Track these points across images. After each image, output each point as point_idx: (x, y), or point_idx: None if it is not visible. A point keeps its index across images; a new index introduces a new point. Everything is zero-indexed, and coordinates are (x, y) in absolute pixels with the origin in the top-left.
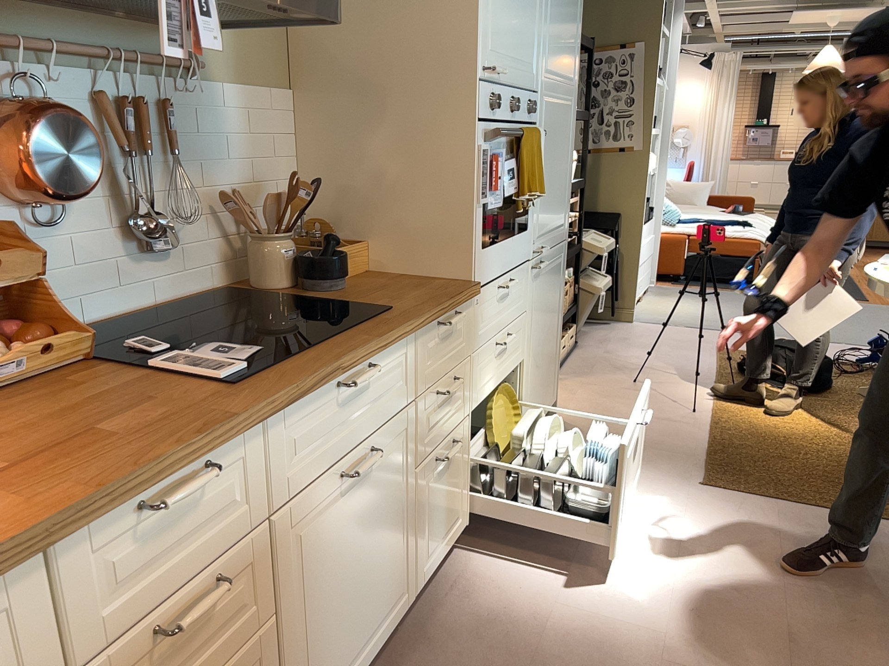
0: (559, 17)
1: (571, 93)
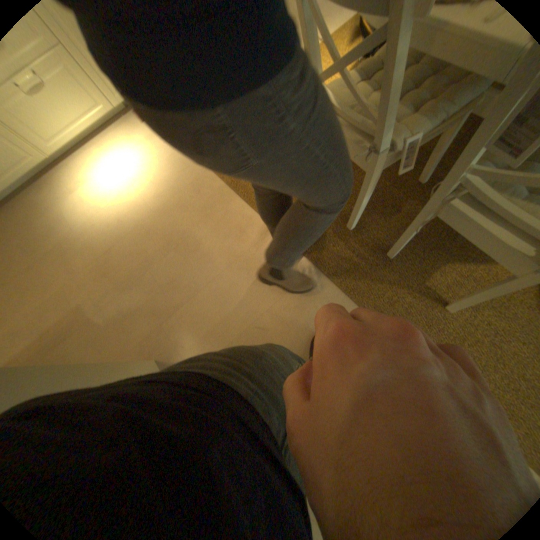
0: None
1: None
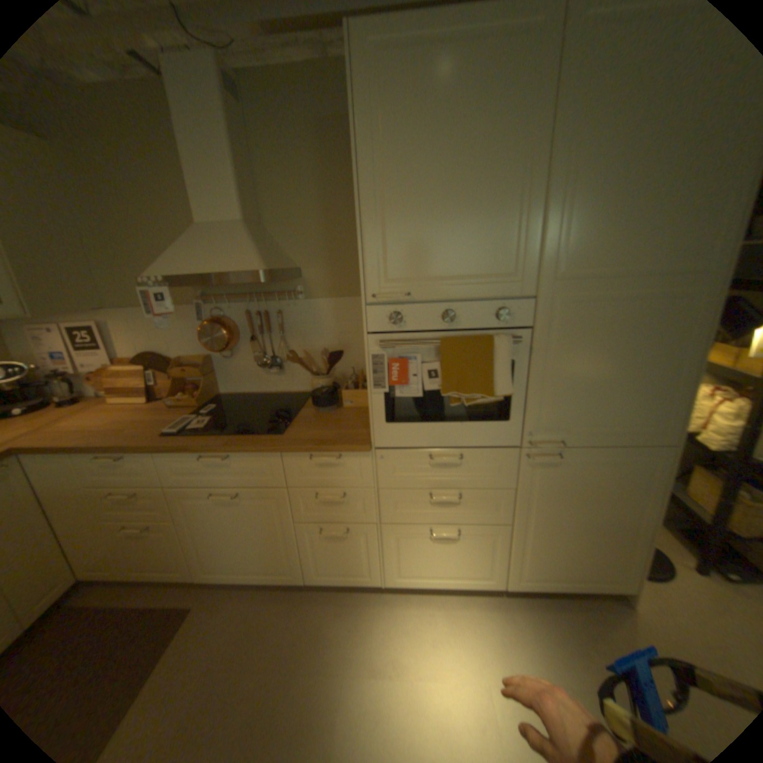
0: (615, 201)
1: (688, 280)
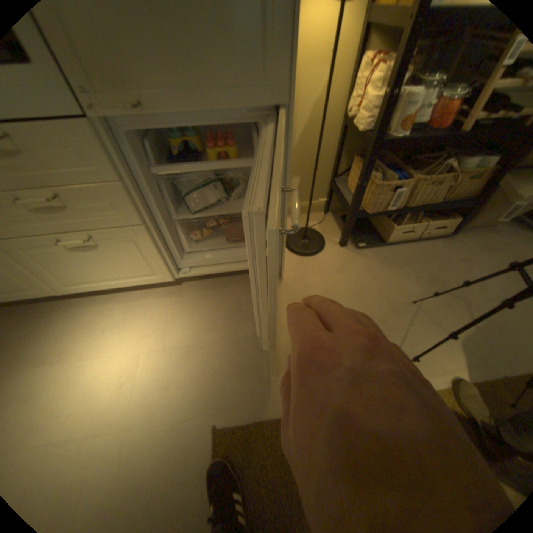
0: None
1: None
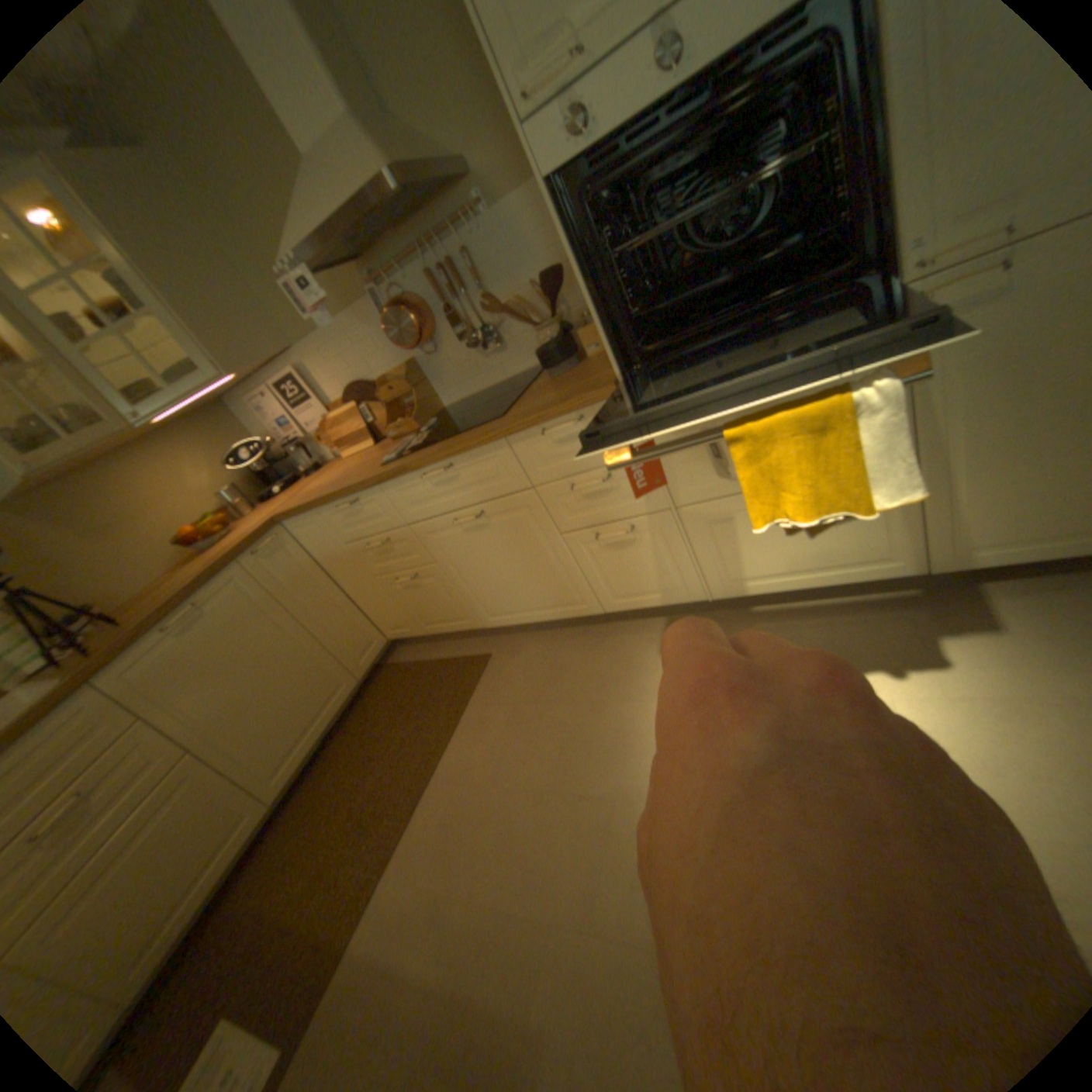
0: None
1: None
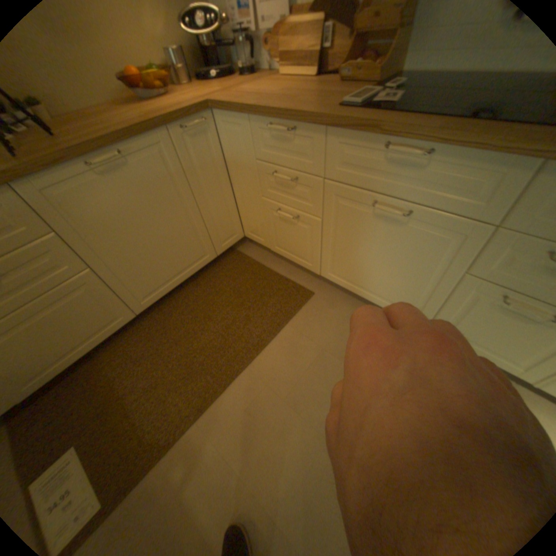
0: None
1: None
